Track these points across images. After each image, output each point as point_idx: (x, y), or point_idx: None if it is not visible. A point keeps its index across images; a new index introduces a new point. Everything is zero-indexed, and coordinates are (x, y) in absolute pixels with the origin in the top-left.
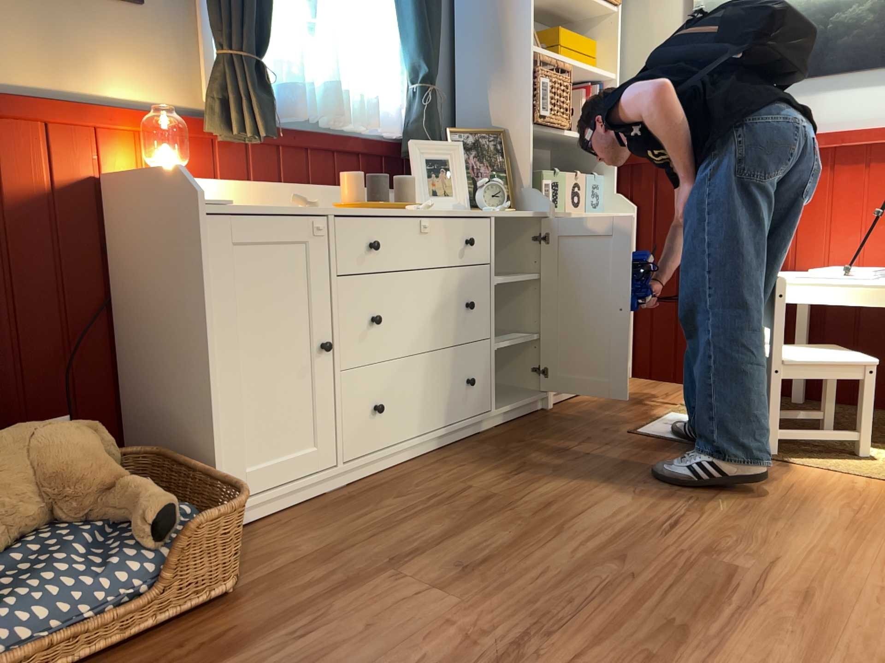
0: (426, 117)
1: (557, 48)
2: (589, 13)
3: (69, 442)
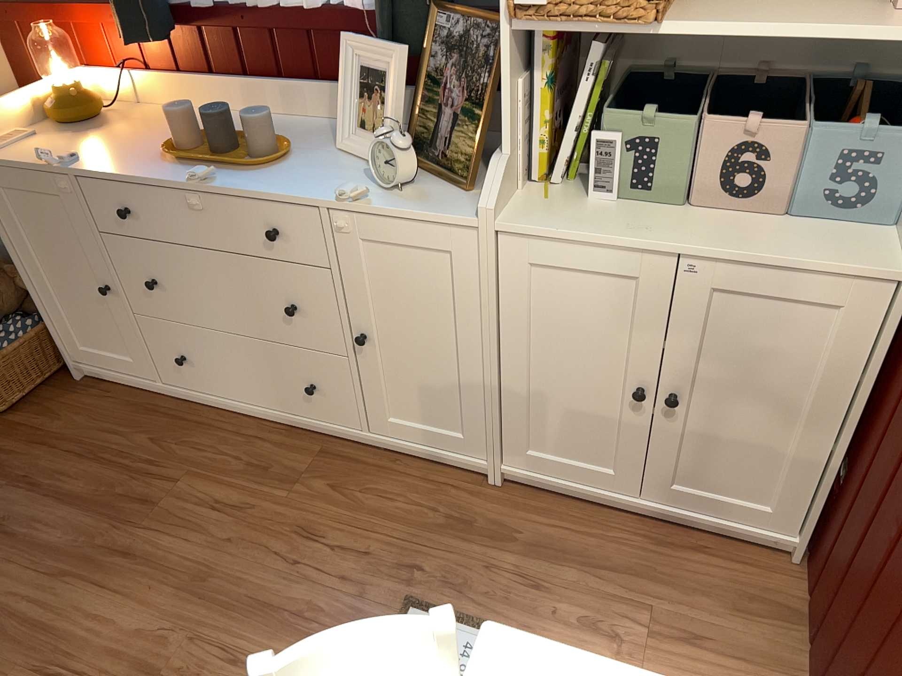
0: None
1: None
2: None
3: None
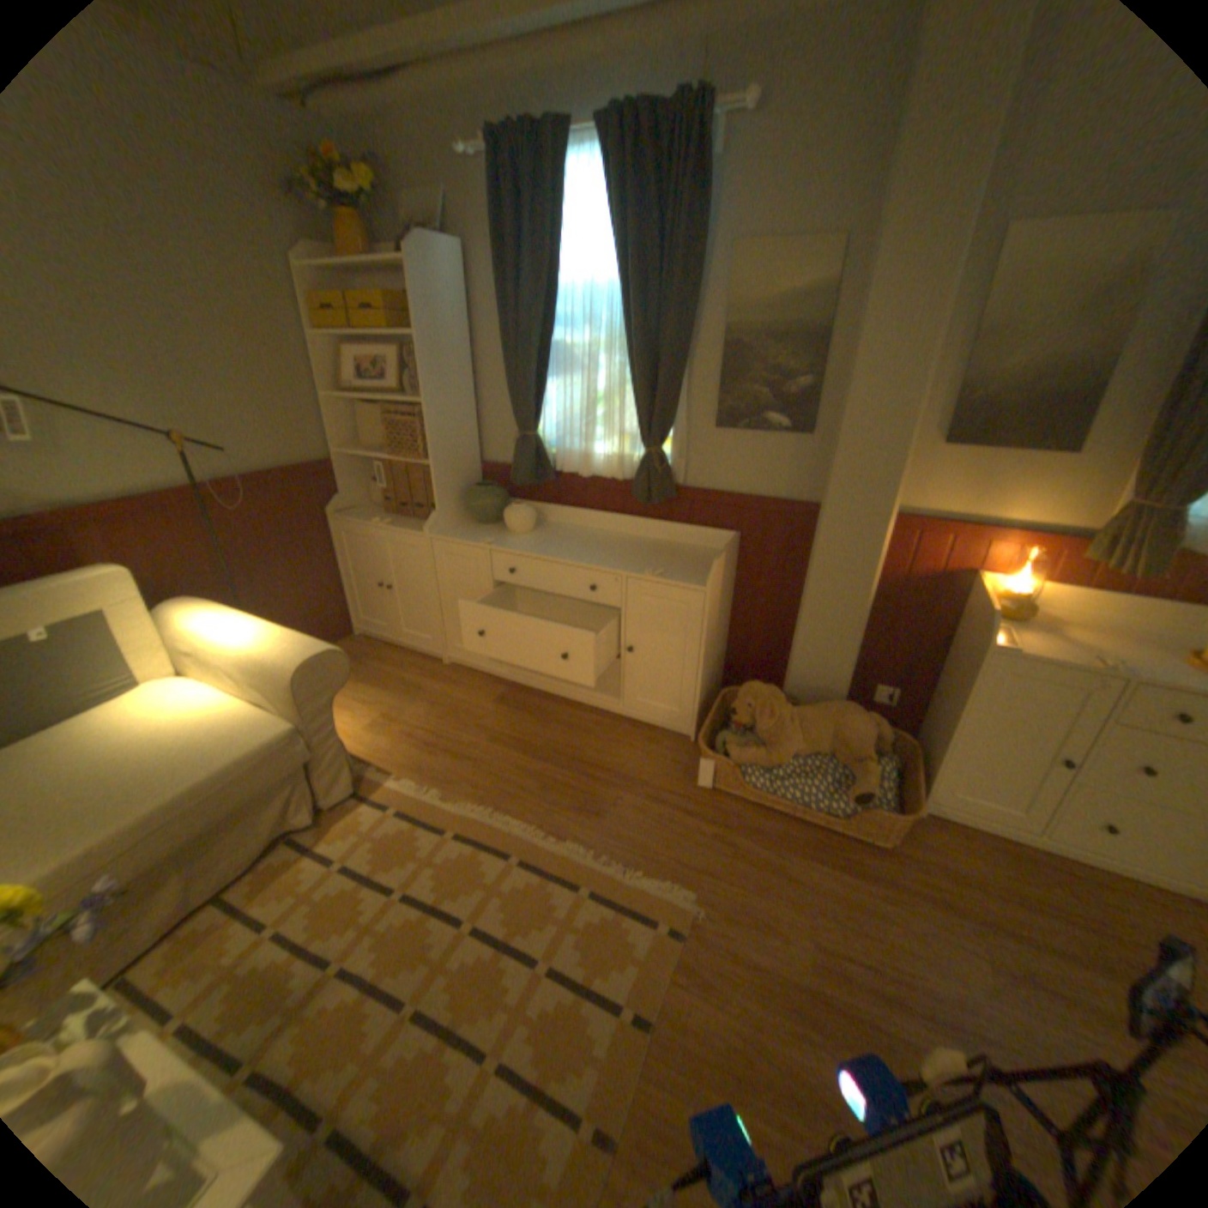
0: None
1: None
2: None
3: (855, 729)
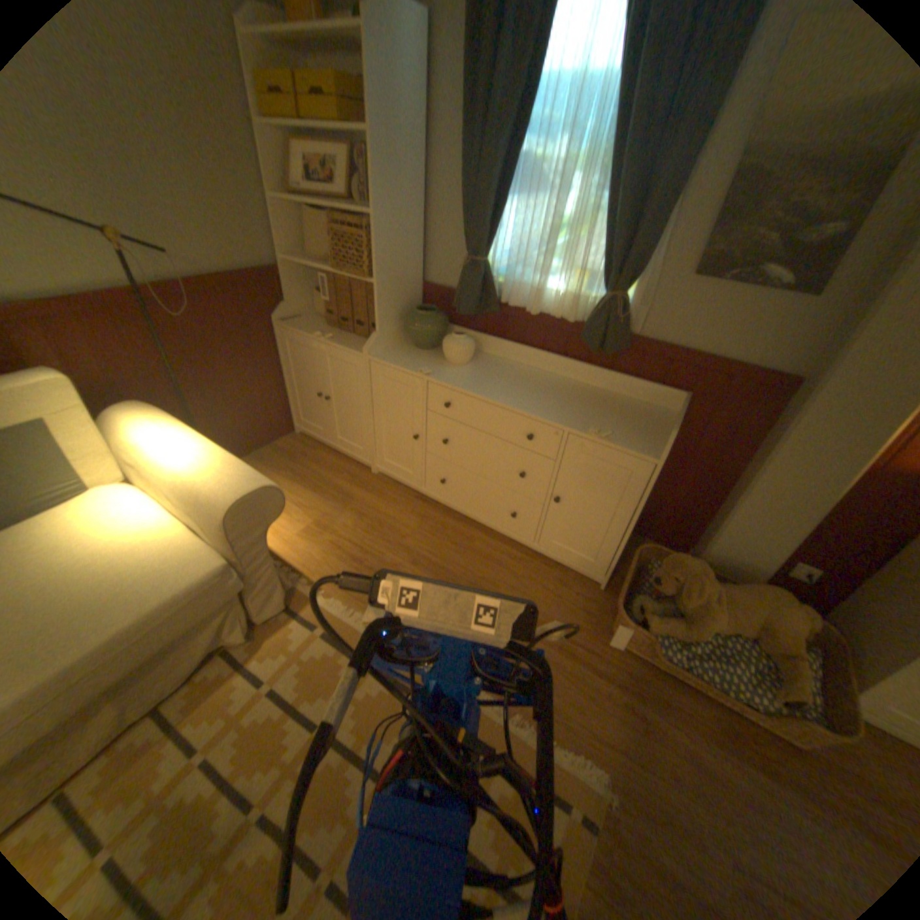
0: None
1: None
2: None
3: (790, 624)
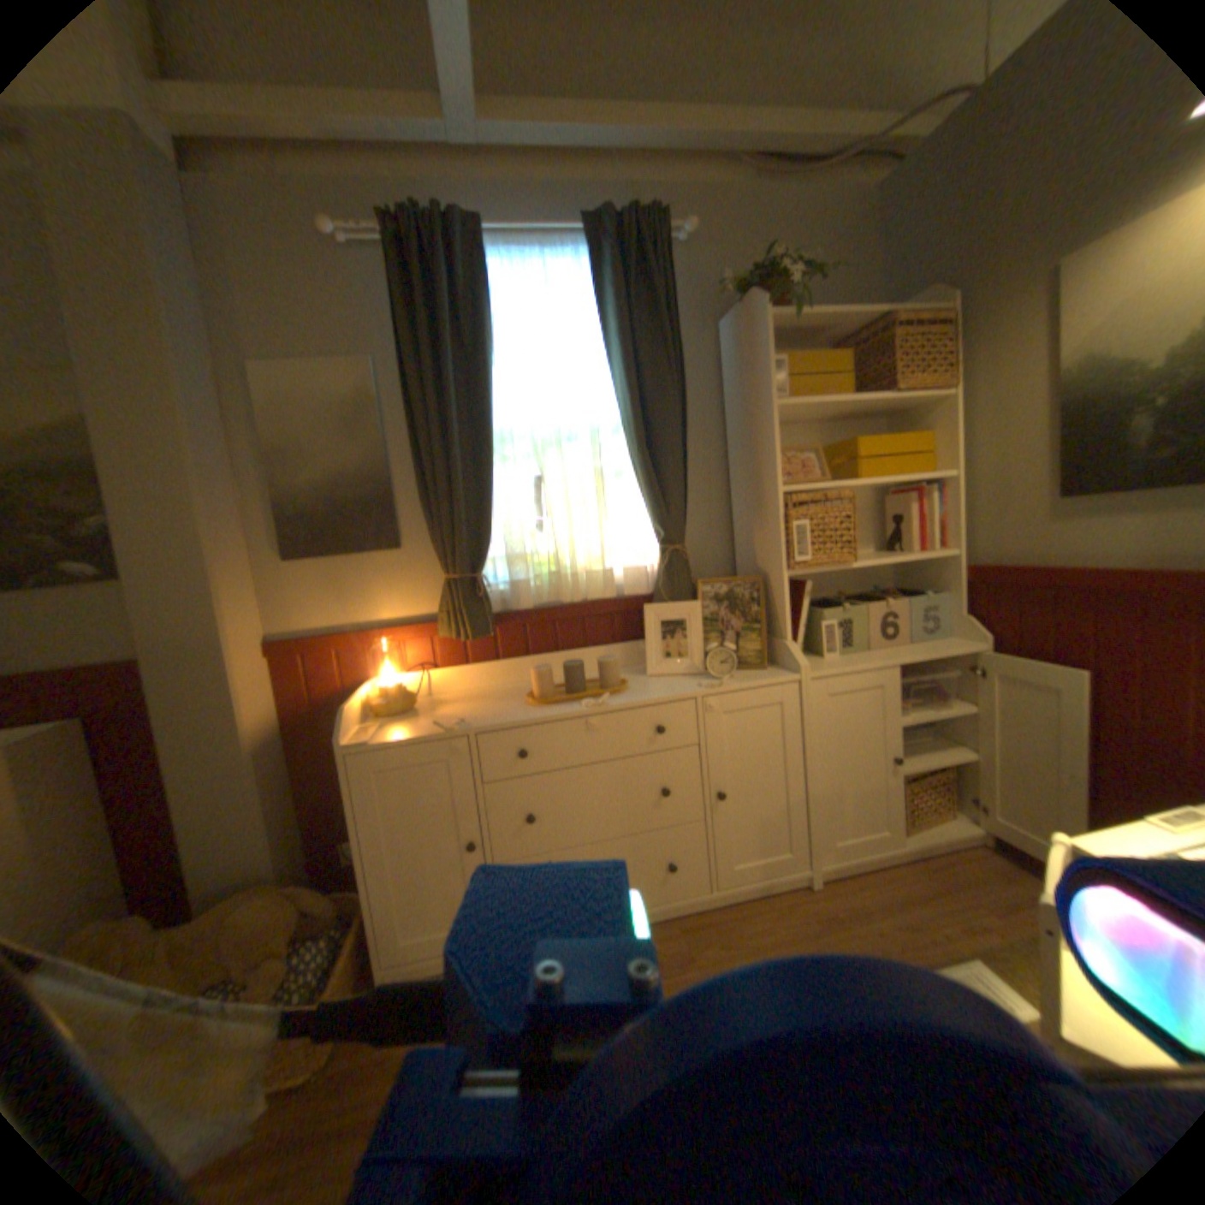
0: (664, 577)
1: (856, 459)
2: (915, 401)
3: (250, 921)
